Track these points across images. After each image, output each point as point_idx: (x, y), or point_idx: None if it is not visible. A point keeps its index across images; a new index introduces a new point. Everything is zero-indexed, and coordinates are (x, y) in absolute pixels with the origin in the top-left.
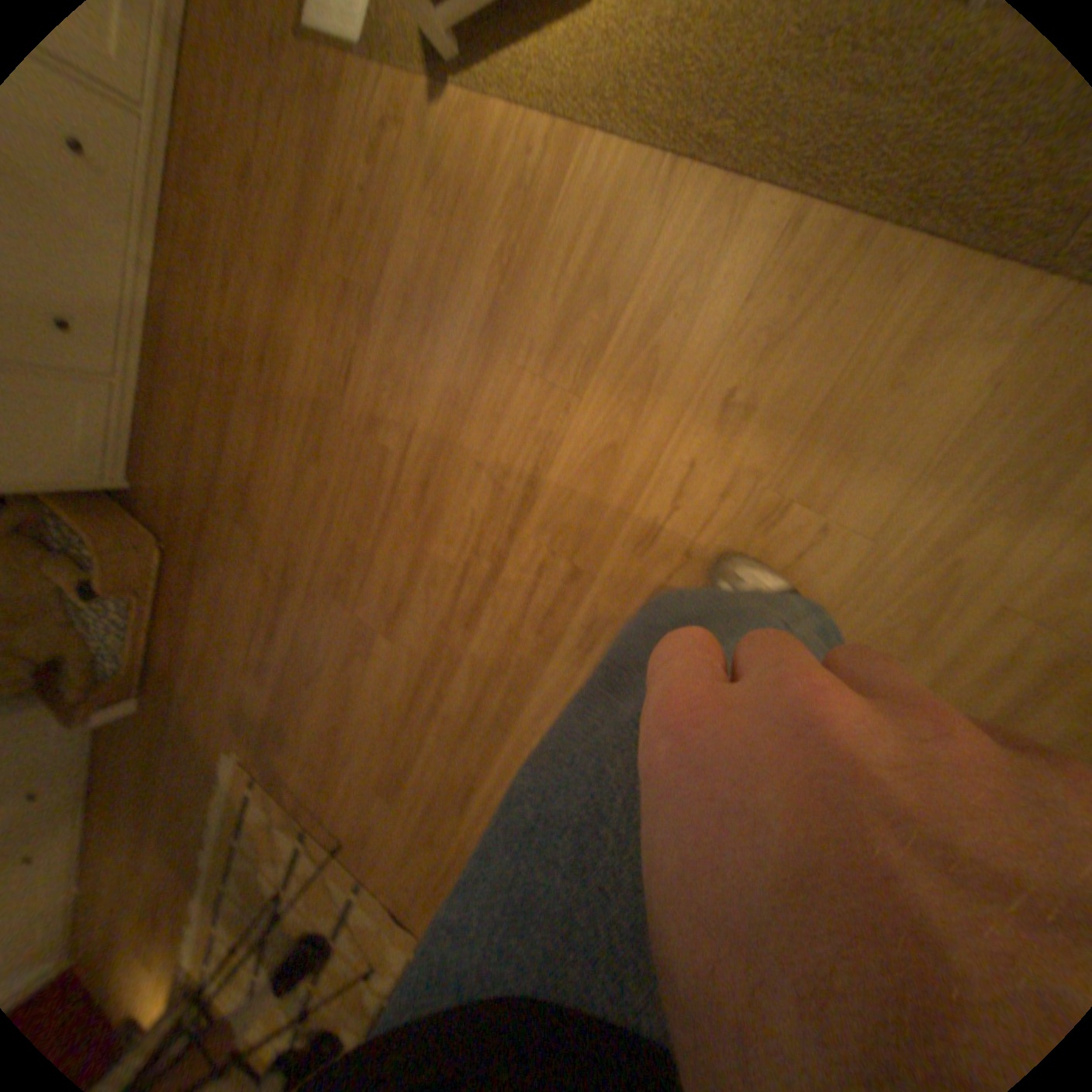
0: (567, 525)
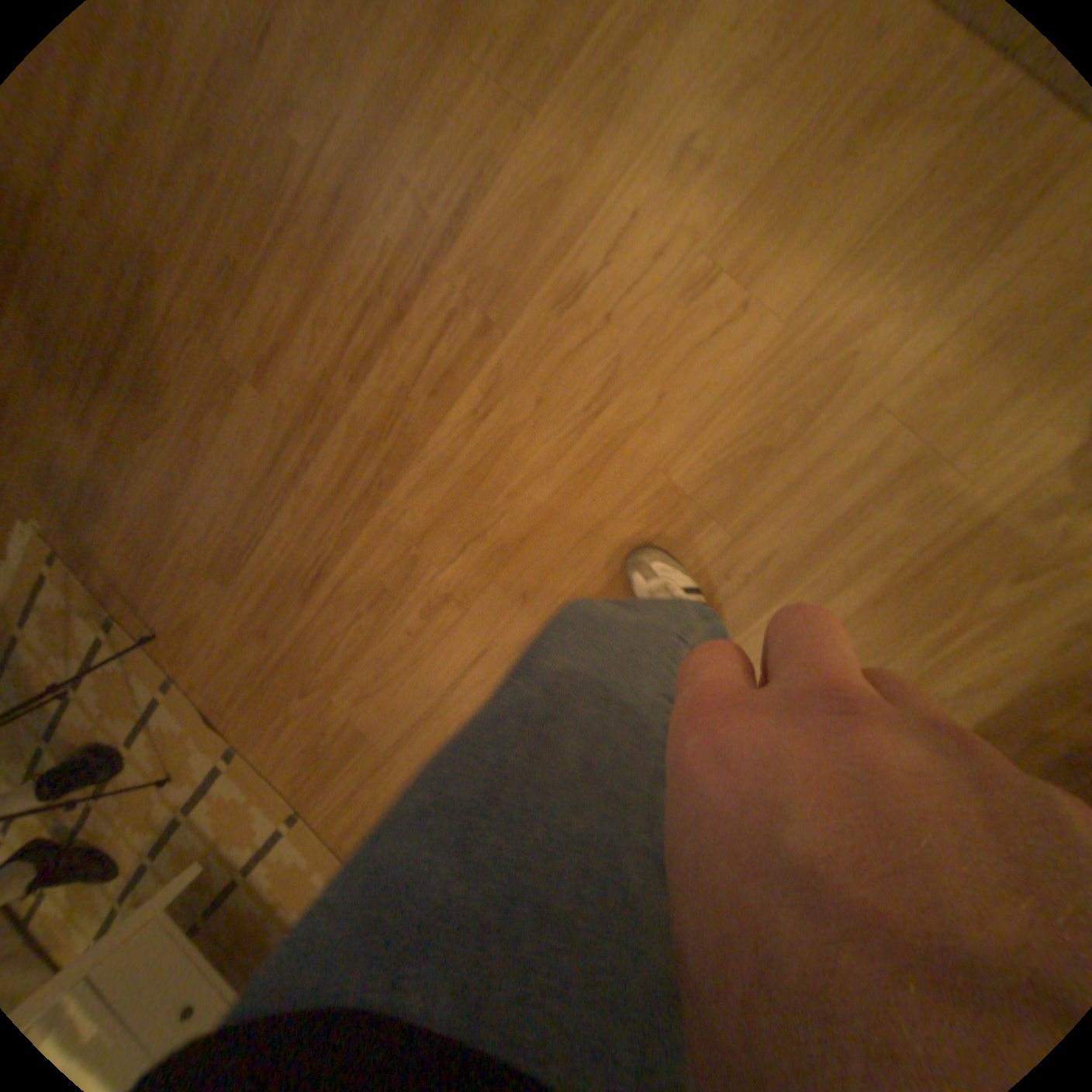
0: (489, 270)
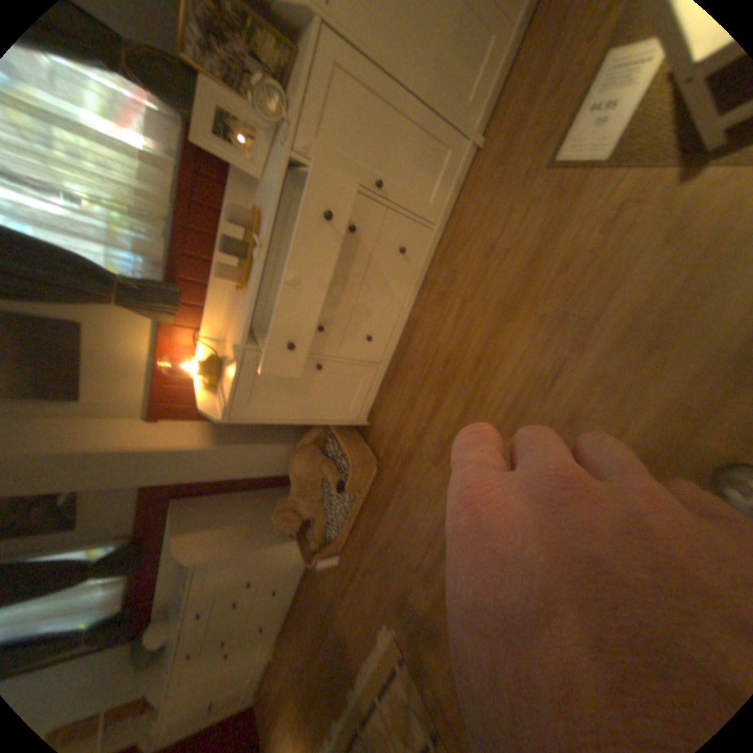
0: None
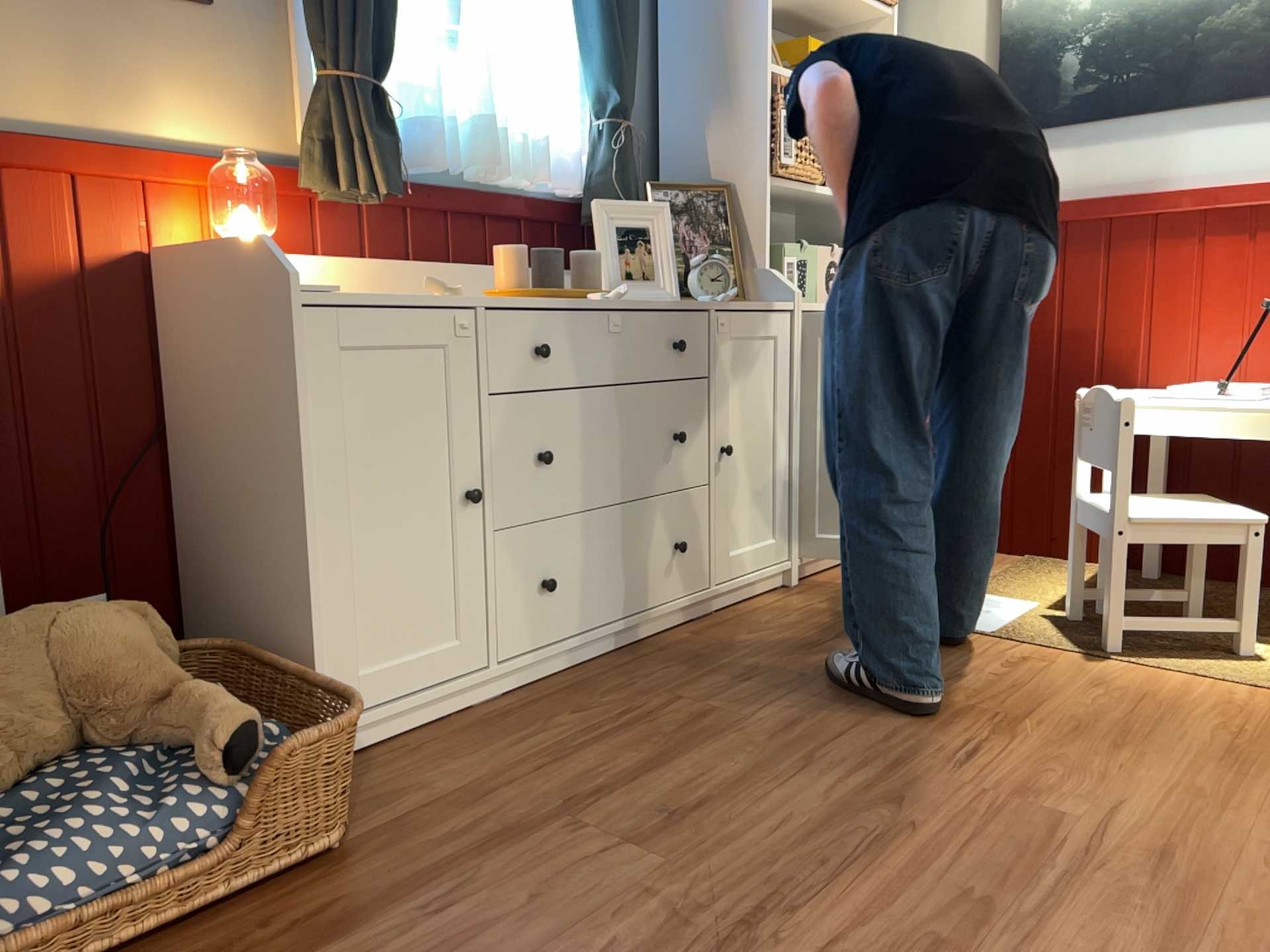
0: None
